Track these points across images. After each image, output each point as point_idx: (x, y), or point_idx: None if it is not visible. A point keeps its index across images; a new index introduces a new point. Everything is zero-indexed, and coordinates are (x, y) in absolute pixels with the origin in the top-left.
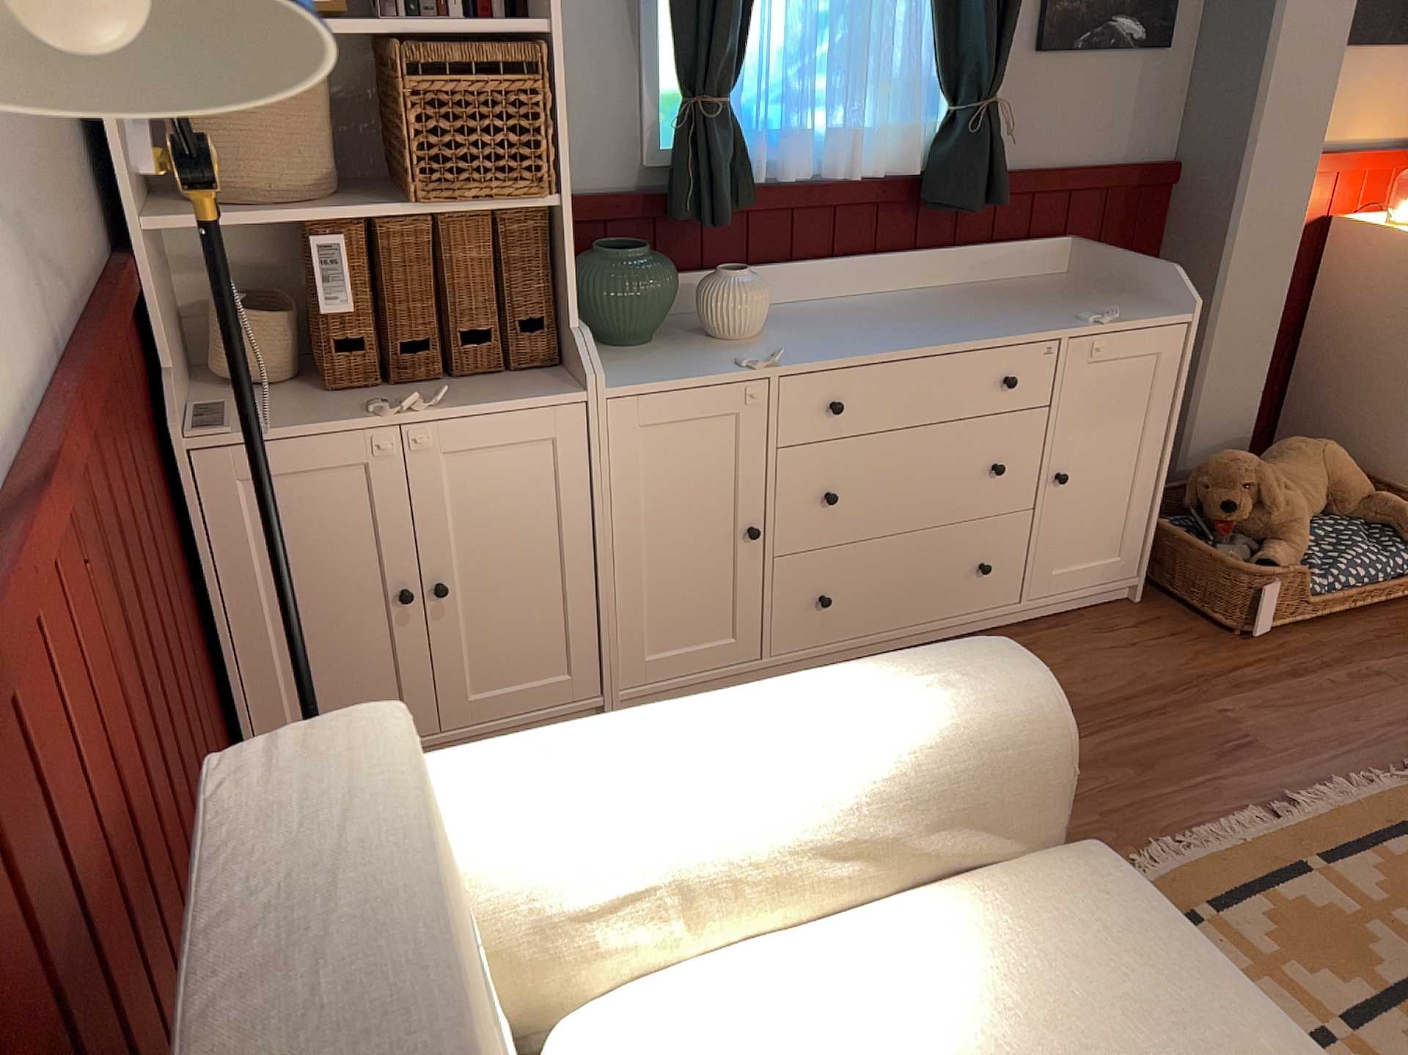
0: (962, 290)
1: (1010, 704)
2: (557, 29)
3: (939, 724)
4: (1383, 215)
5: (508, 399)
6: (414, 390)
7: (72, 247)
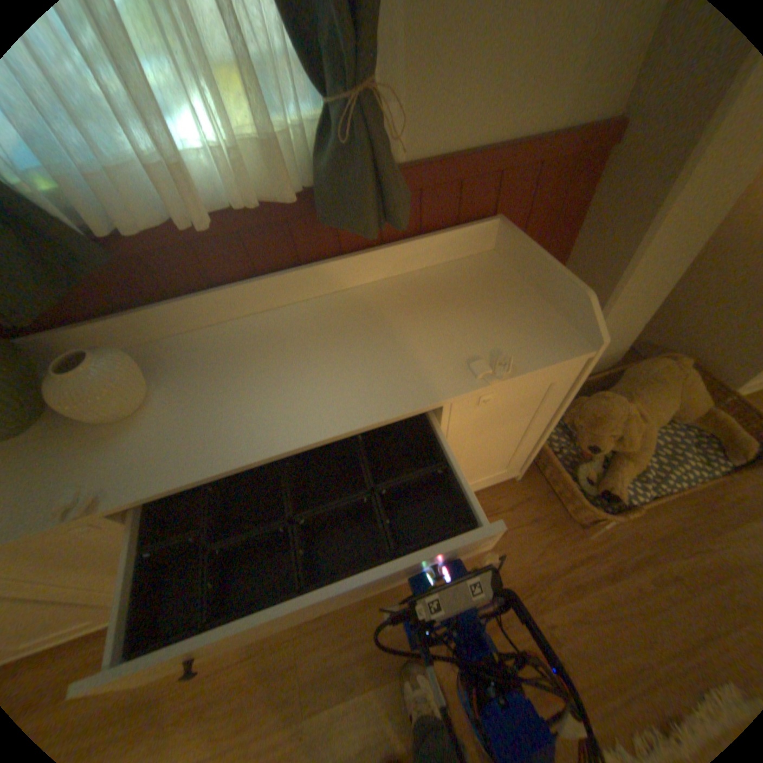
0: (384, 289)
1: None
2: None
3: None
4: None
5: None
6: None
7: None
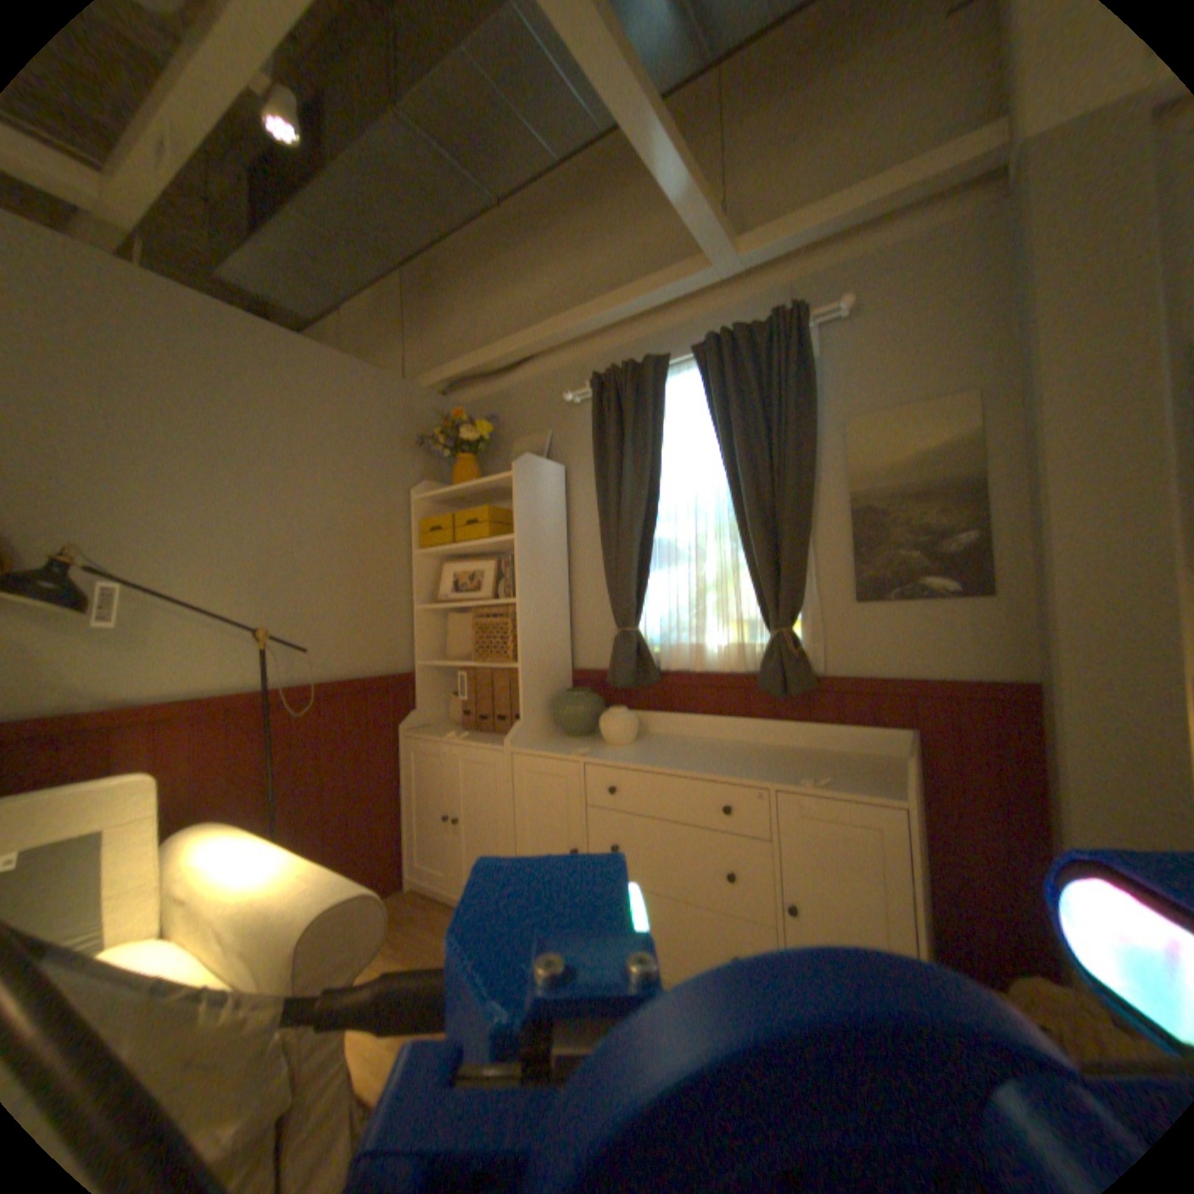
0: (799, 751)
1: (299, 911)
2: (519, 600)
3: (277, 900)
4: None
5: (485, 743)
6: (477, 734)
7: (355, 662)
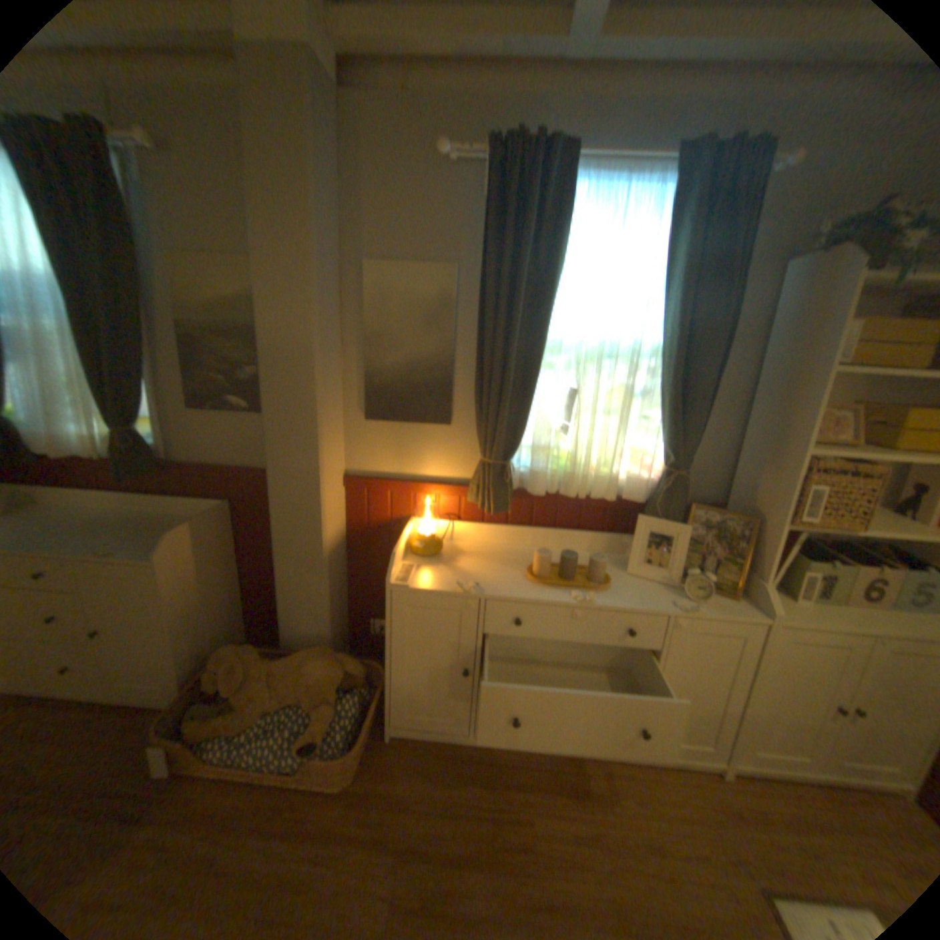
0: (147, 518)
1: None
2: None
3: None
4: (438, 522)
5: None
6: None
7: None
